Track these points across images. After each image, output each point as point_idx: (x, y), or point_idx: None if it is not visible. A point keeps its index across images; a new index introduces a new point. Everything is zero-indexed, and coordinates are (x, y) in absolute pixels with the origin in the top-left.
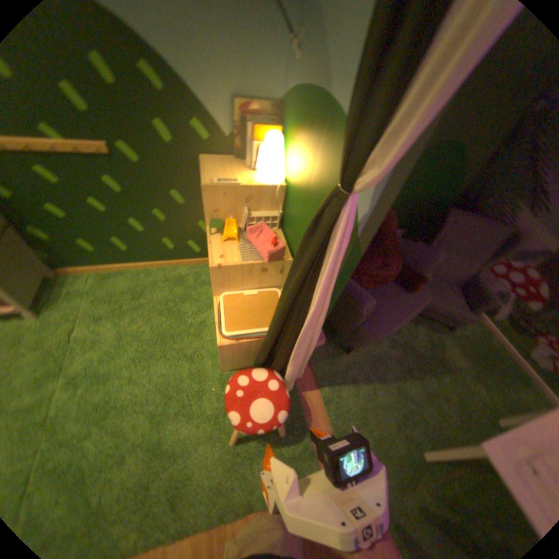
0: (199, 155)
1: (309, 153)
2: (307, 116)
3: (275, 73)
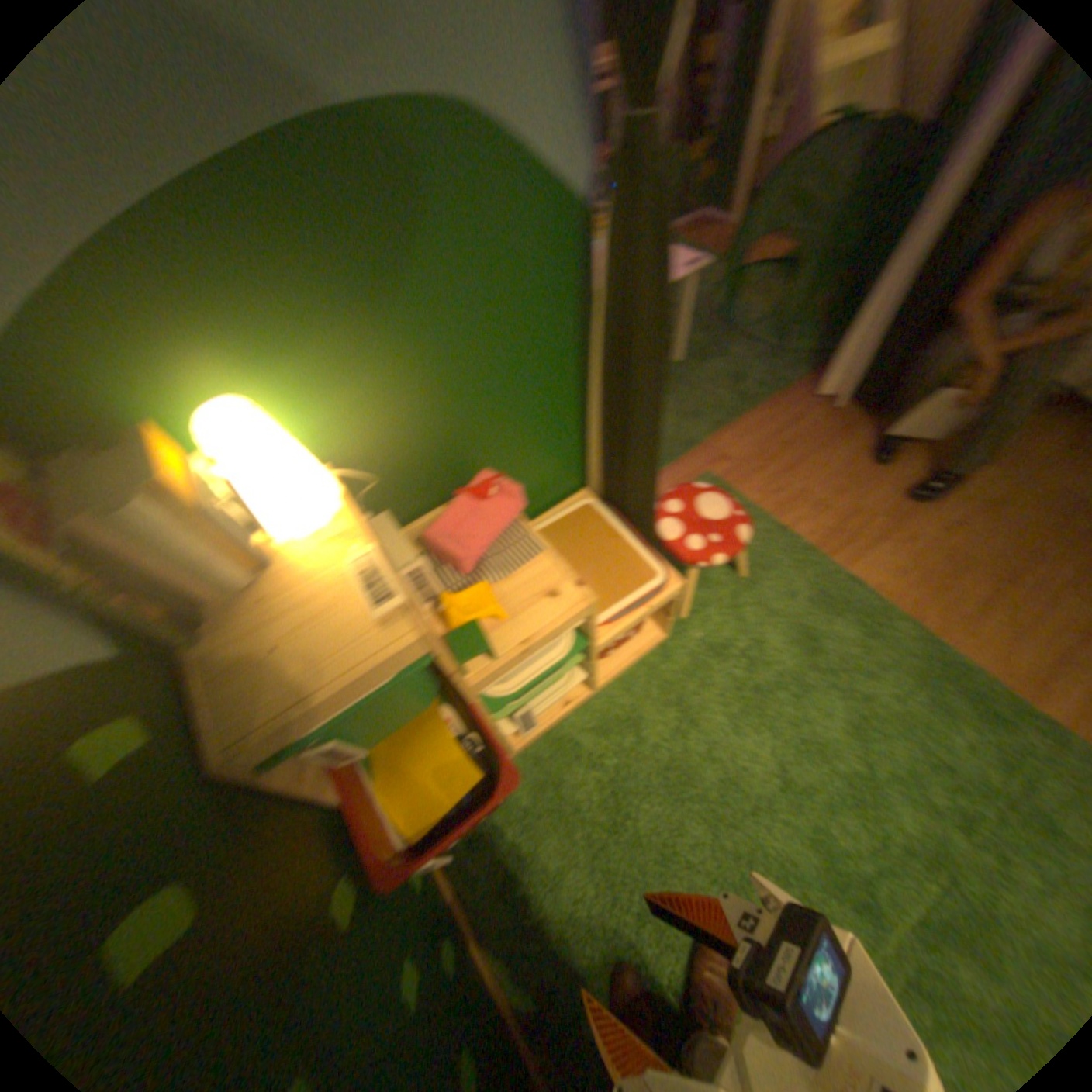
0: (205, 763)
1: (358, 291)
2: (257, 245)
3: None
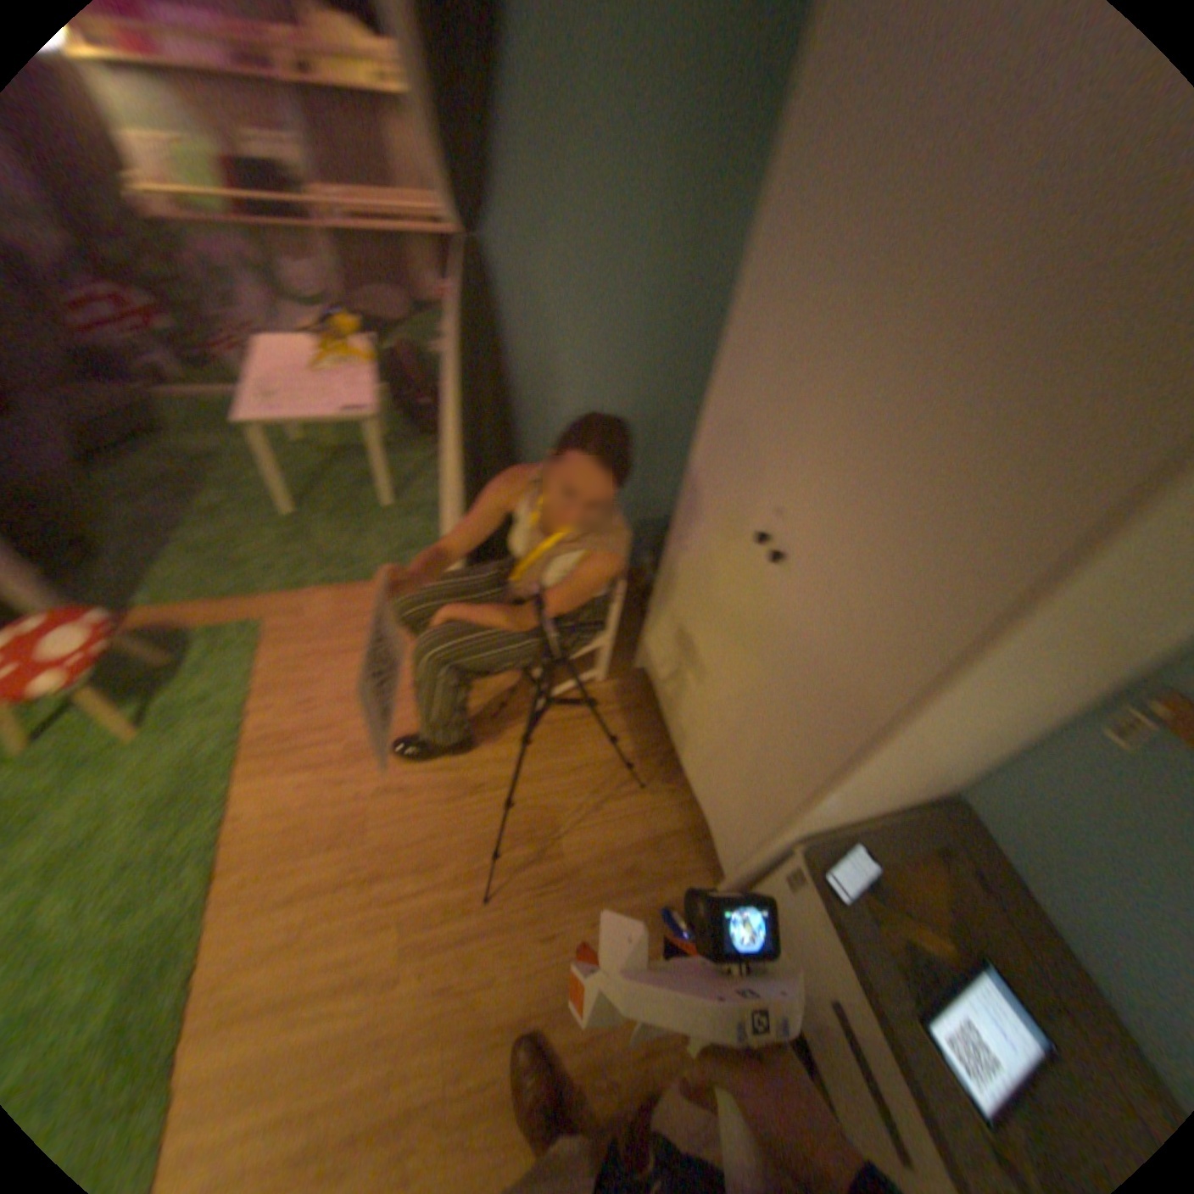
0: None
1: None
2: None
3: None
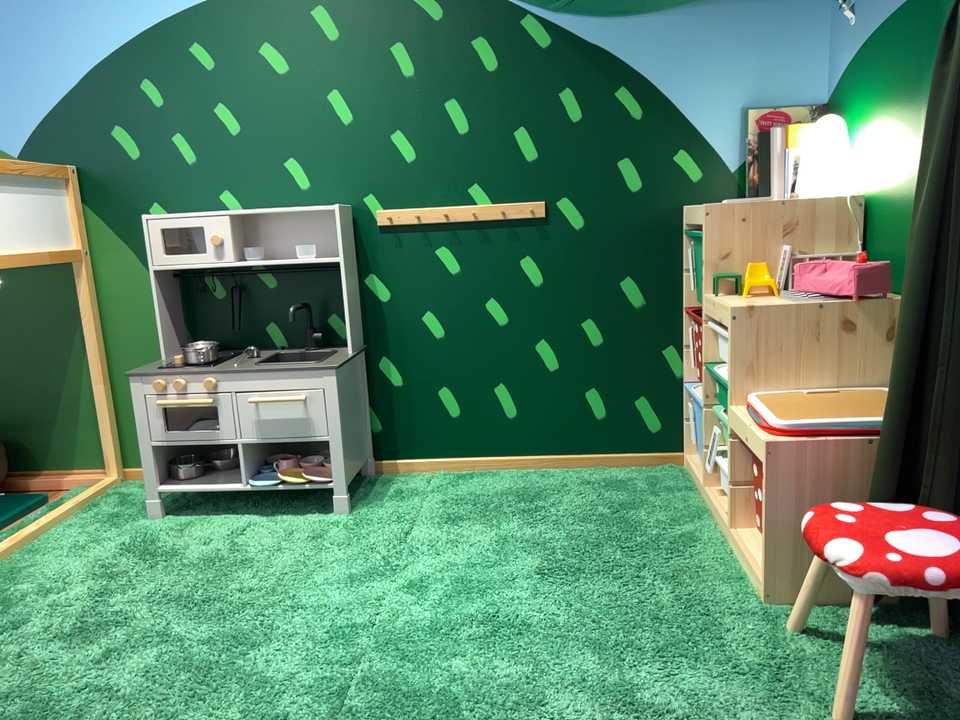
0: (684, 205)
1: (905, 89)
2: (887, 56)
3: (811, 68)
